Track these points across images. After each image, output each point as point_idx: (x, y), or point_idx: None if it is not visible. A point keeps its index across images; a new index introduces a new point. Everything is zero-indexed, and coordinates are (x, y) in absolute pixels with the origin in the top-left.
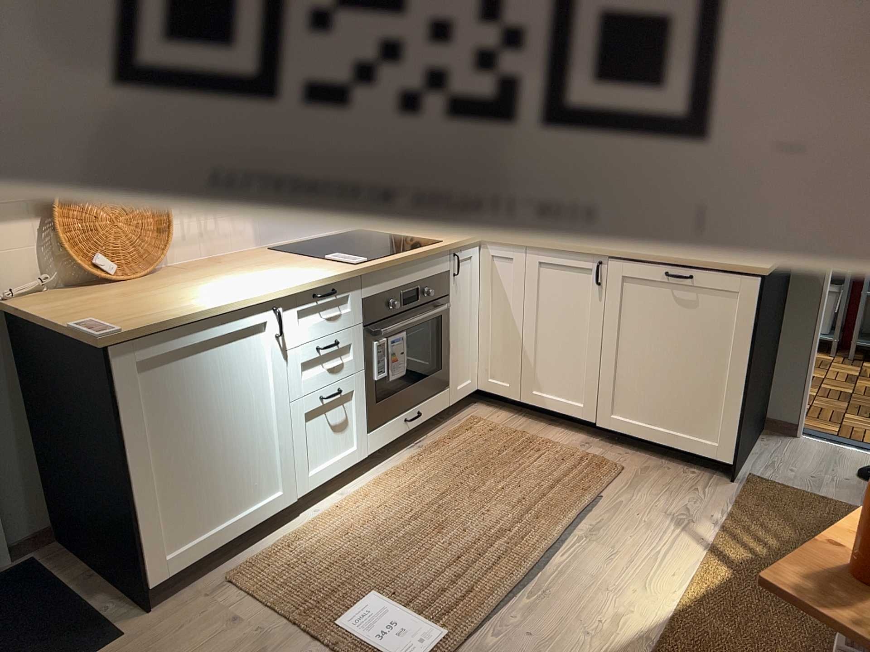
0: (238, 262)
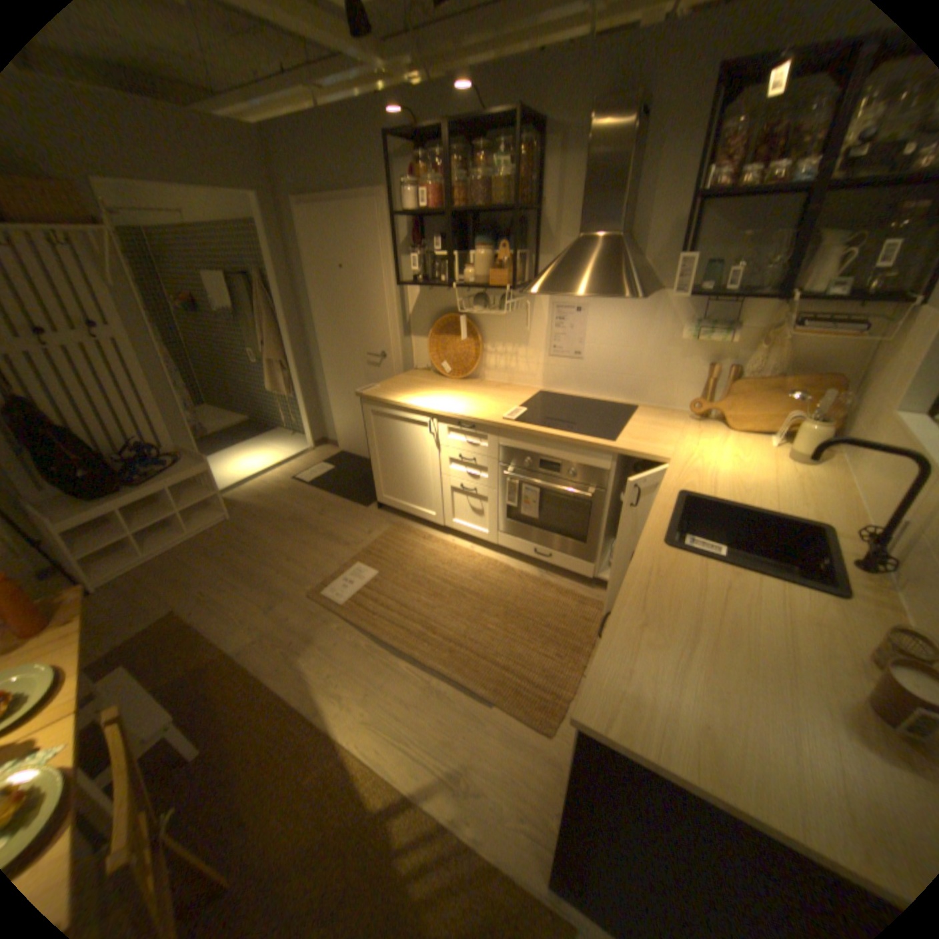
0: (499, 391)
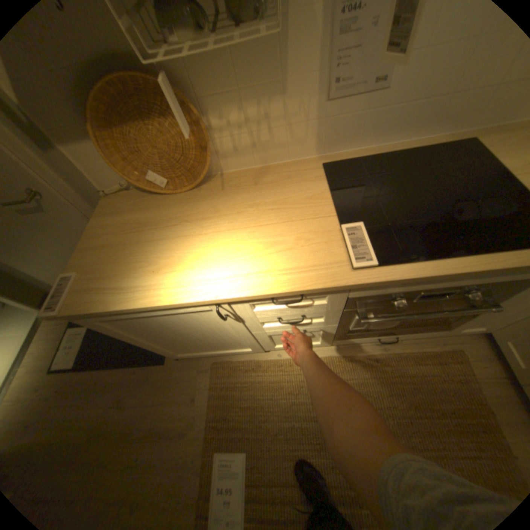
0: (269, 188)
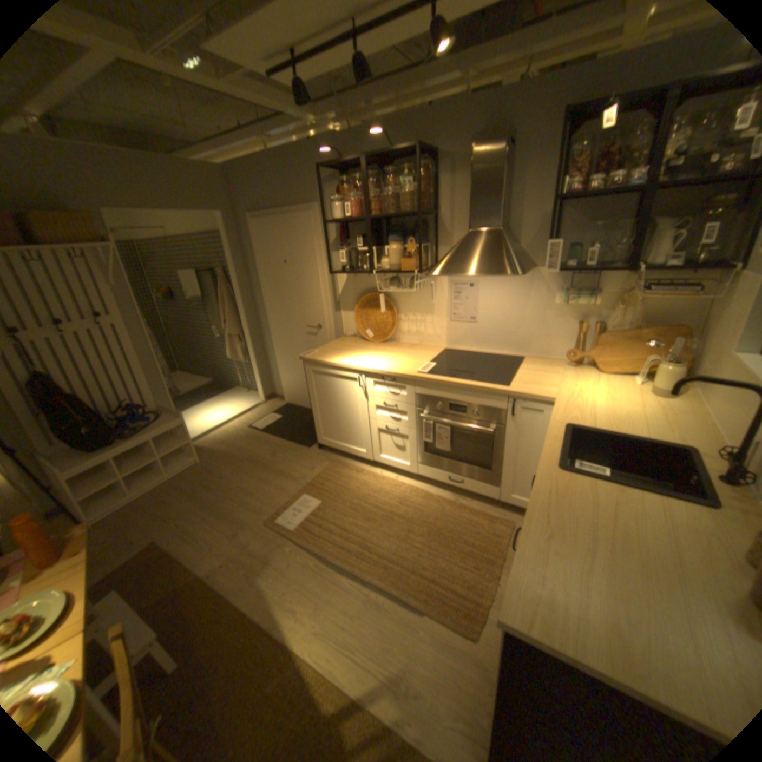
0: (412, 350)
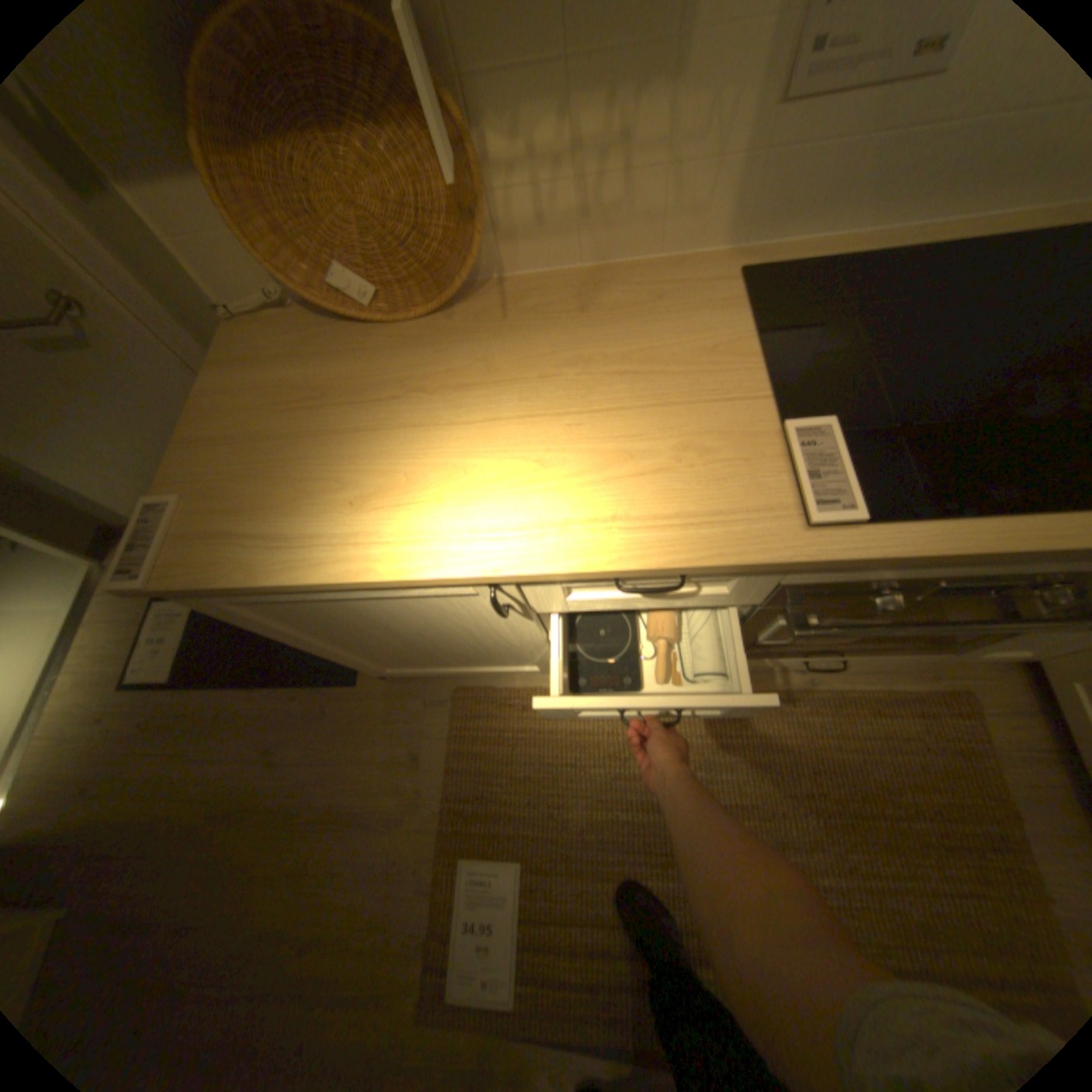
0: (613, 322)
